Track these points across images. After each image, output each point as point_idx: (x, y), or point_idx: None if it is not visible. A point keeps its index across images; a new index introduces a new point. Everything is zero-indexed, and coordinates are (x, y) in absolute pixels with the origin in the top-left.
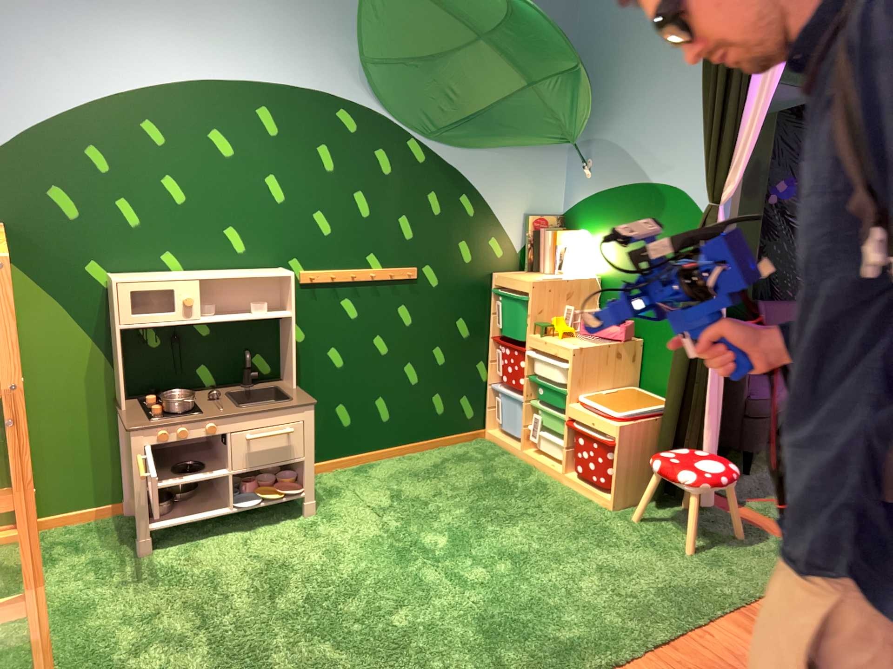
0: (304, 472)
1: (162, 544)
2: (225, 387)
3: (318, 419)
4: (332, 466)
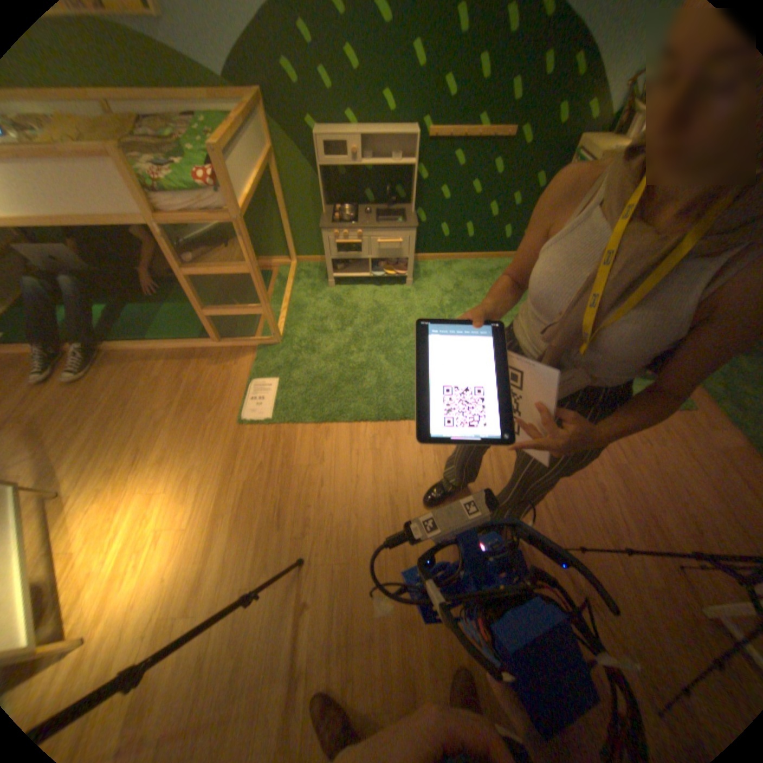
0: (408, 265)
1: (336, 286)
2: (375, 206)
3: (428, 232)
4: (433, 260)
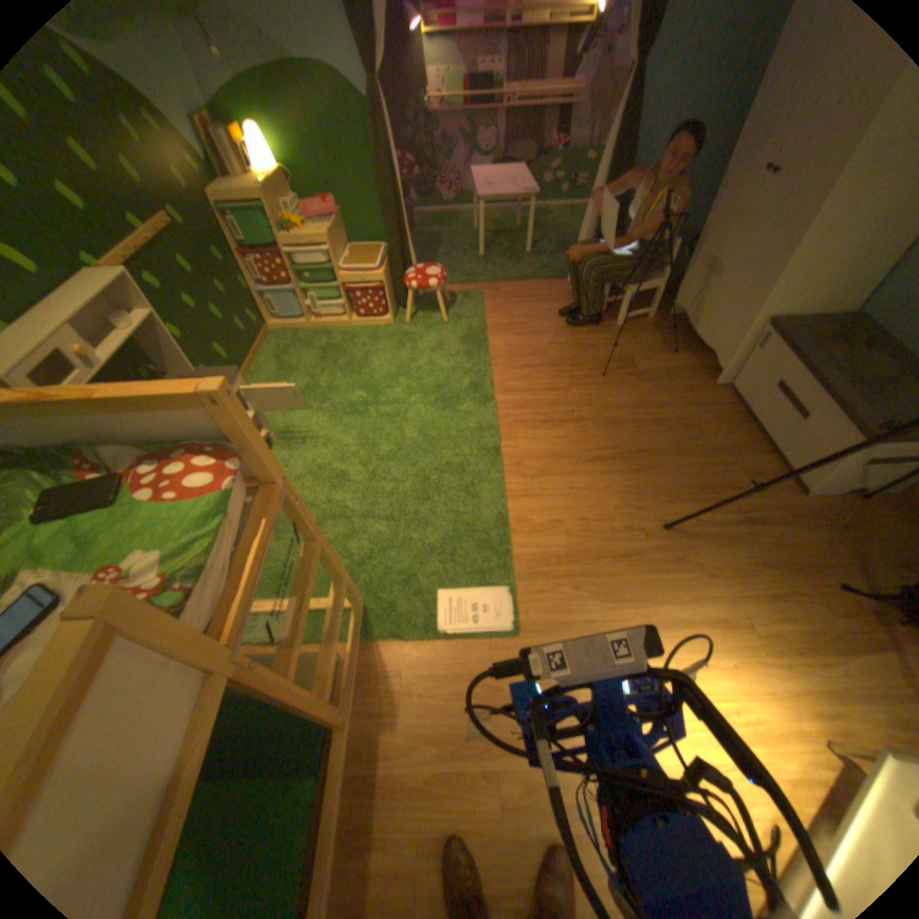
0: None
1: None
2: None
3: None
4: None
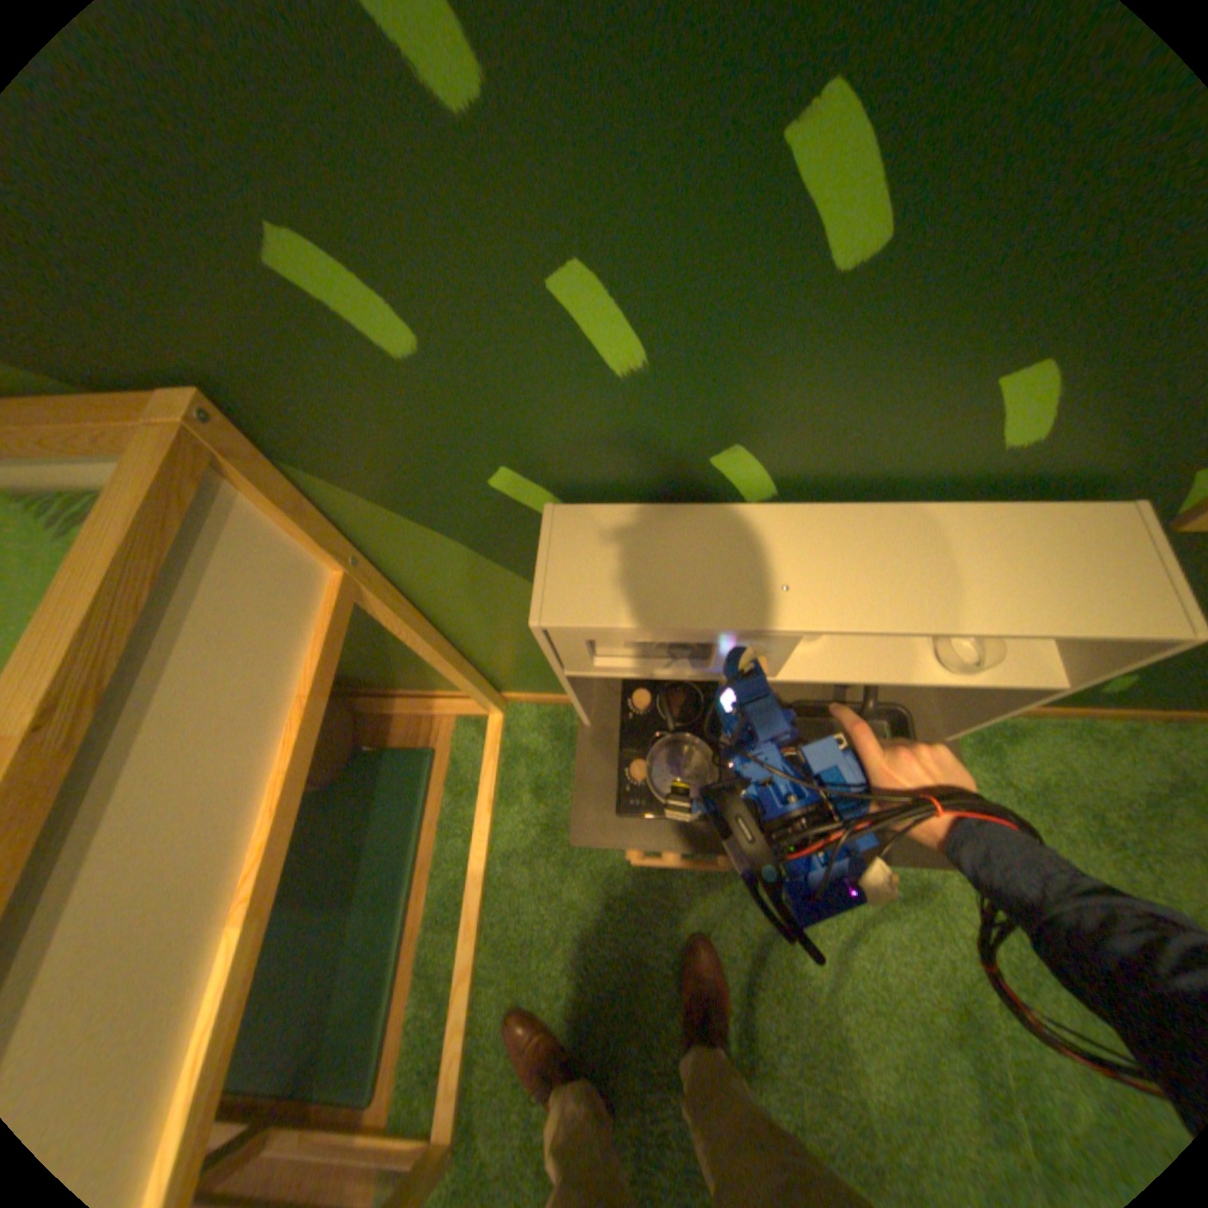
0: None
1: None
2: None
3: None
4: None
